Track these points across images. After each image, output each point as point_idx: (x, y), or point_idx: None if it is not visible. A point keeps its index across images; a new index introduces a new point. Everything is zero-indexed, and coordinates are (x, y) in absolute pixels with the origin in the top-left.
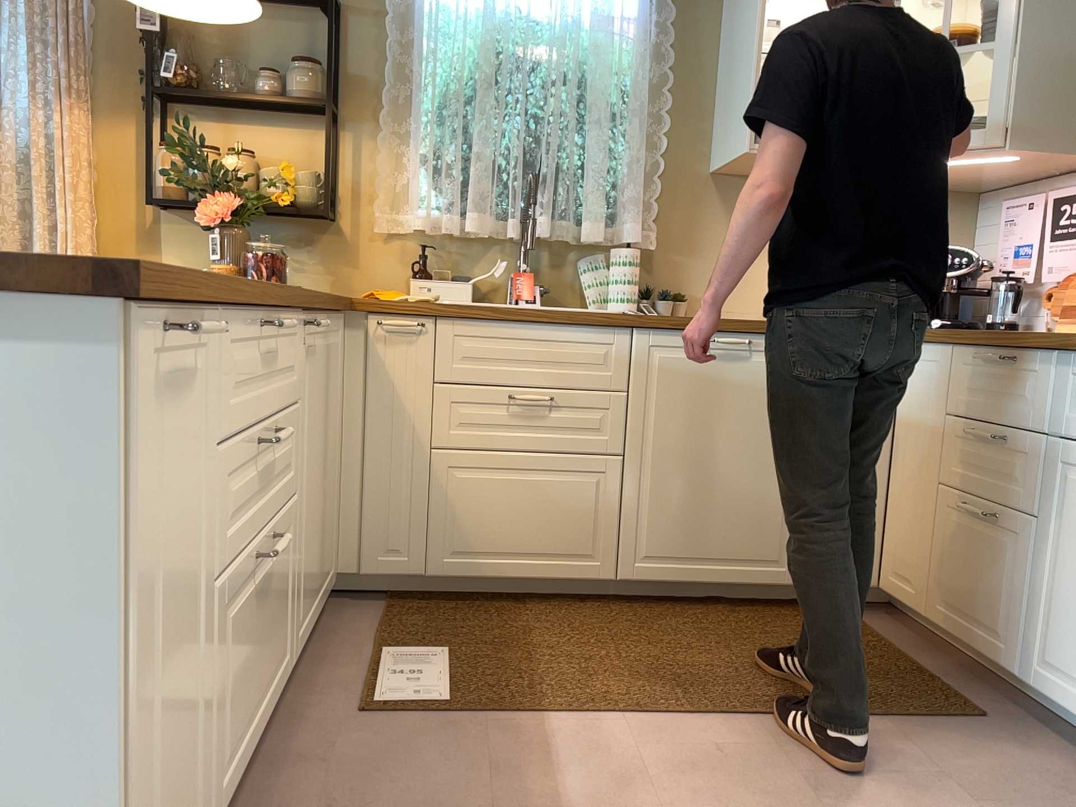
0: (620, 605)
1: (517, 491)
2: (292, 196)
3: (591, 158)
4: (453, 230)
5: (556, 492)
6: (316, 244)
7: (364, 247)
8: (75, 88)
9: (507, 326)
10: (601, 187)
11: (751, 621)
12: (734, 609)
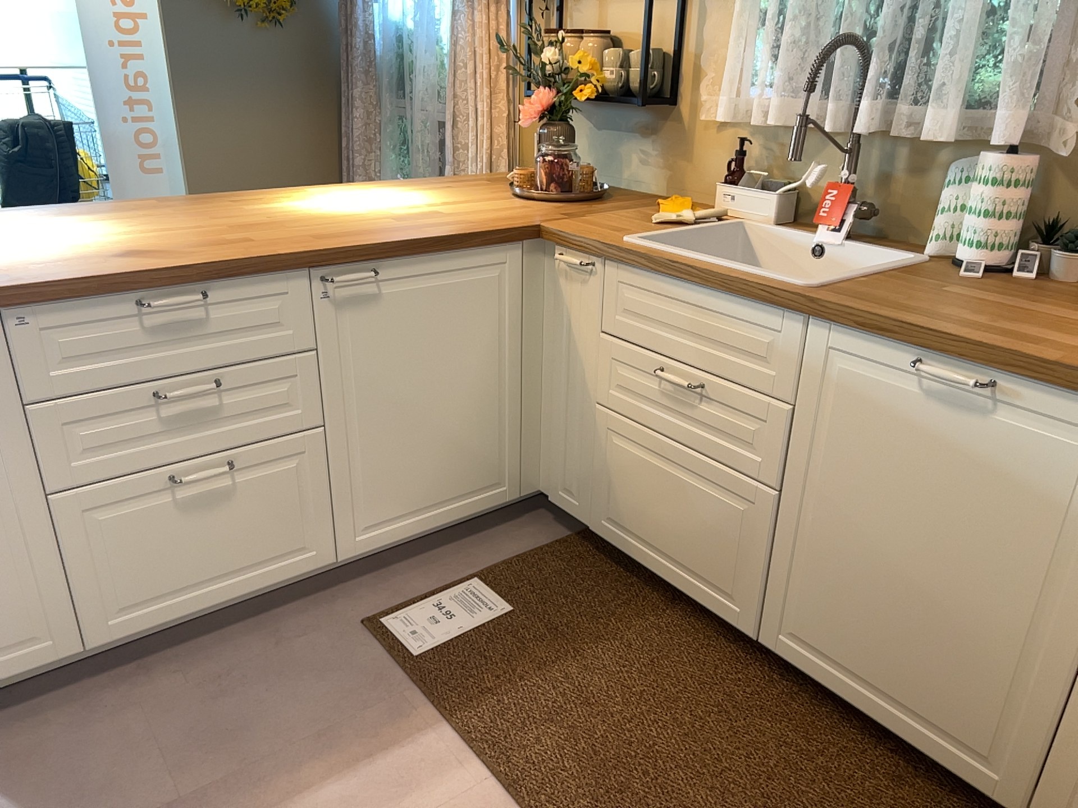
0: (766, 671)
1: (663, 481)
2: (624, 82)
3: (961, 1)
4: (763, 124)
5: (699, 501)
6: (656, 134)
7: (696, 138)
8: None
9: (666, 282)
10: (964, 52)
11: None
12: (906, 774)
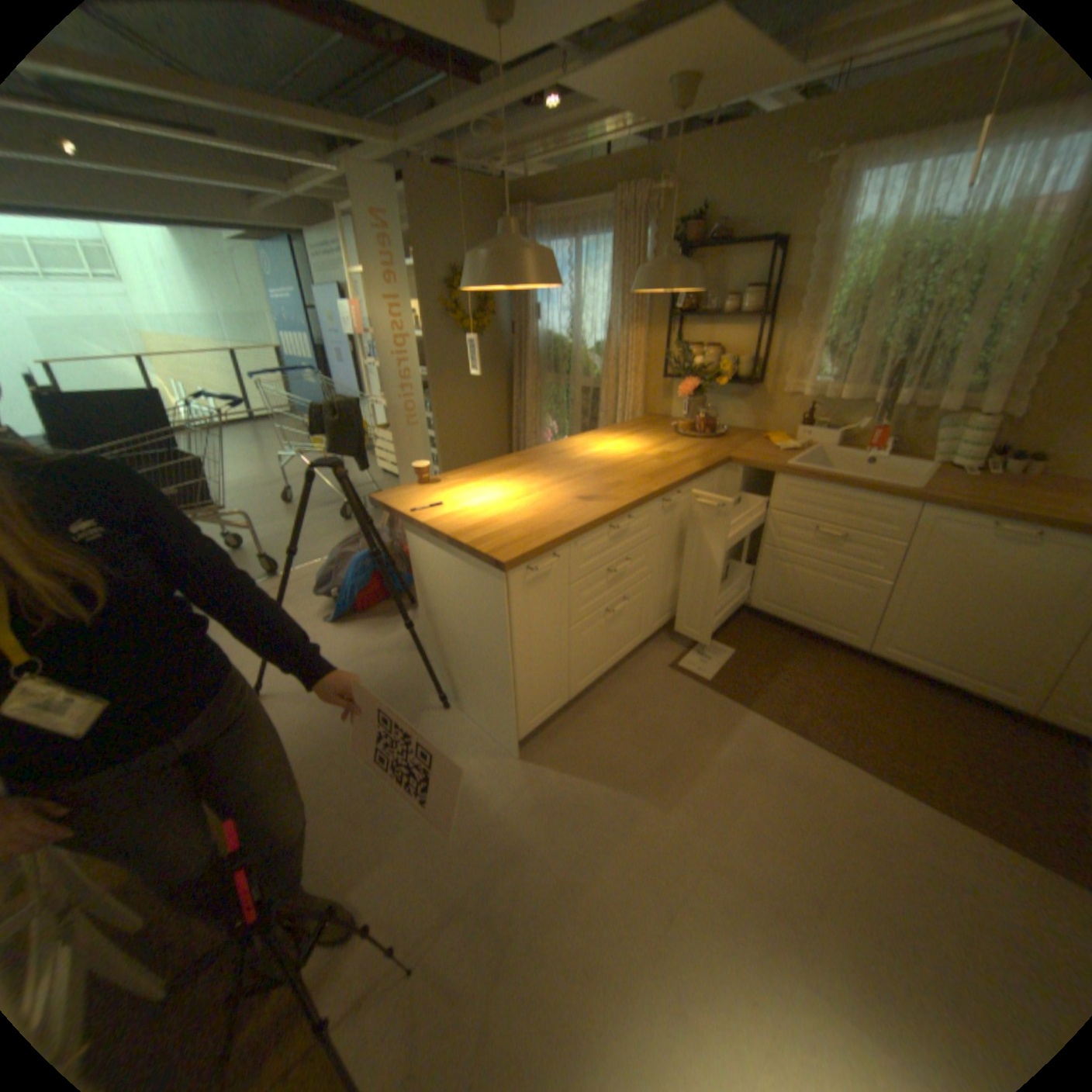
0: (871, 665)
1: (811, 581)
2: (734, 371)
3: (968, 342)
4: (833, 396)
5: (836, 589)
6: (748, 397)
7: (776, 400)
8: (635, 317)
9: (824, 486)
10: (971, 367)
11: (966, 720)
12: (962, 704)
